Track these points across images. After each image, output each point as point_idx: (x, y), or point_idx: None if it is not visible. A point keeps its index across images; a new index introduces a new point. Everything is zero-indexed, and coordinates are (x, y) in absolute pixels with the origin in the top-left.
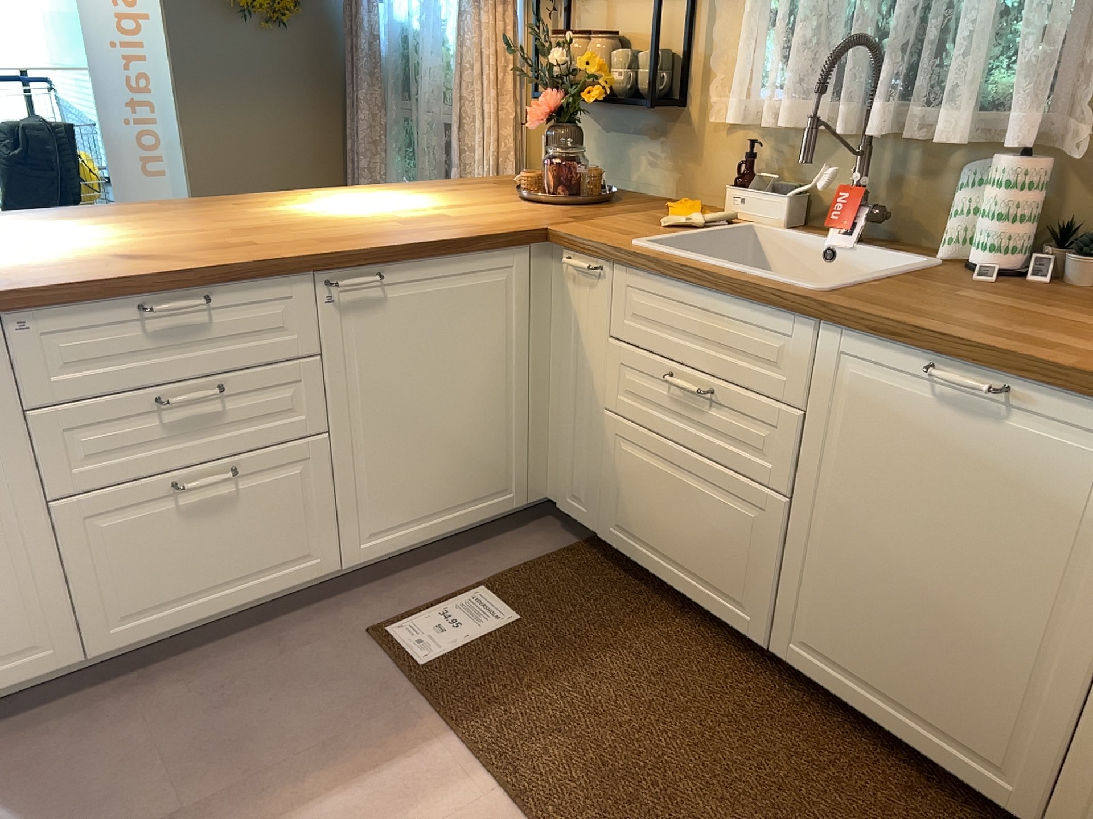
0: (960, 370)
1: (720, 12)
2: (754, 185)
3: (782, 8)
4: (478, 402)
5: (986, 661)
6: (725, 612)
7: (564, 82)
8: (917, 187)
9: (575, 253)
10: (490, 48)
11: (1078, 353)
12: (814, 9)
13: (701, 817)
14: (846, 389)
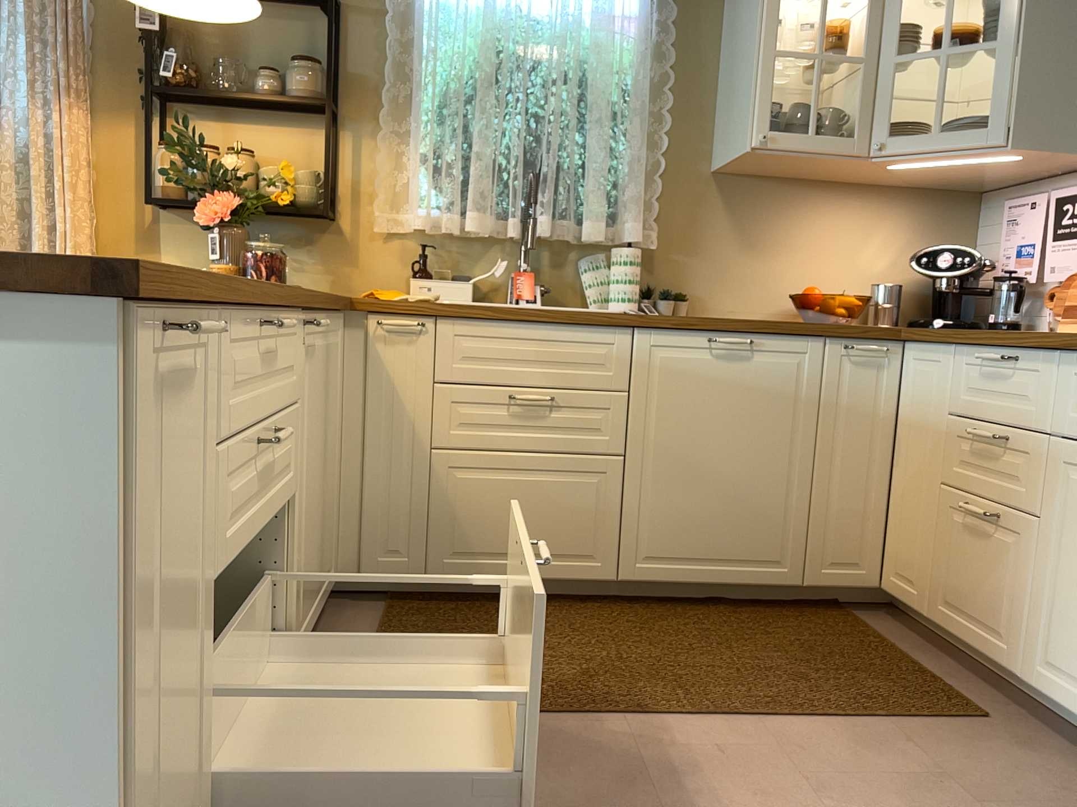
0: (727, 335)
1: (383, 146)
2: (434, 275)
3: (448, 148)
4: (328, 467)
5: (764, 499)
6: (579, 572)
7: (231, 185)
8: (552, 270)
9: (385, 317)
10: (70, 149)
11: (763, 320)
12: (462, 153)
13: (708, 666)
14: (658, 366)
